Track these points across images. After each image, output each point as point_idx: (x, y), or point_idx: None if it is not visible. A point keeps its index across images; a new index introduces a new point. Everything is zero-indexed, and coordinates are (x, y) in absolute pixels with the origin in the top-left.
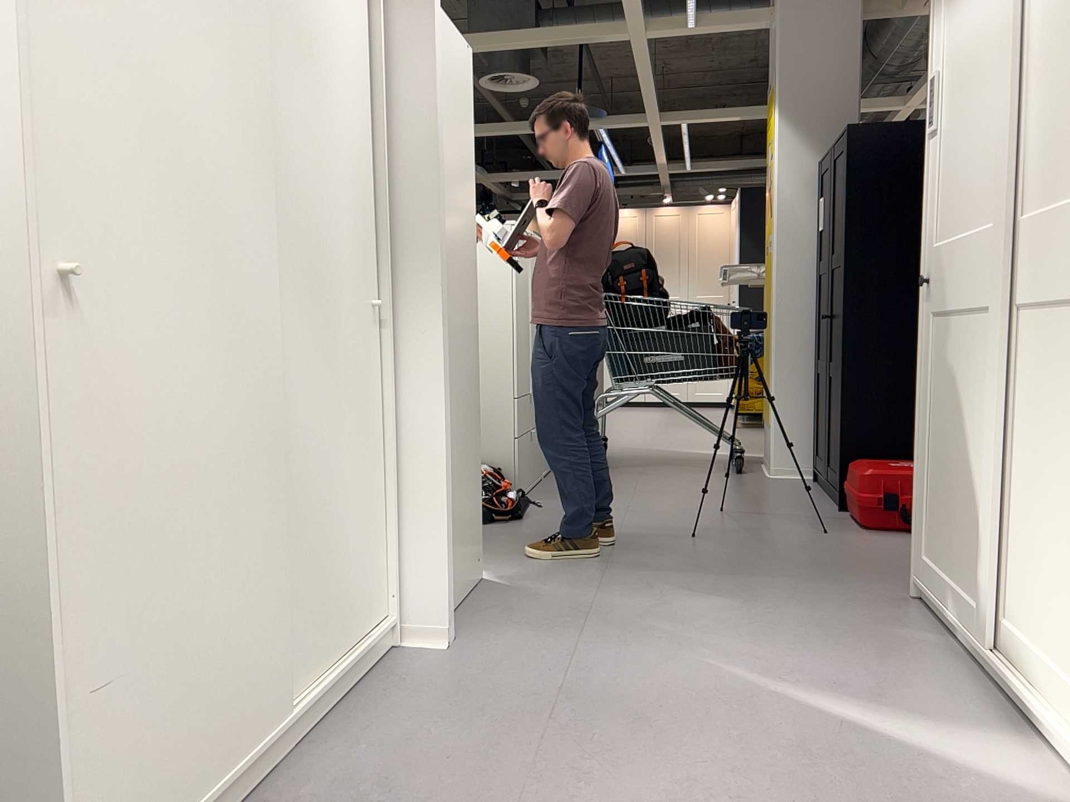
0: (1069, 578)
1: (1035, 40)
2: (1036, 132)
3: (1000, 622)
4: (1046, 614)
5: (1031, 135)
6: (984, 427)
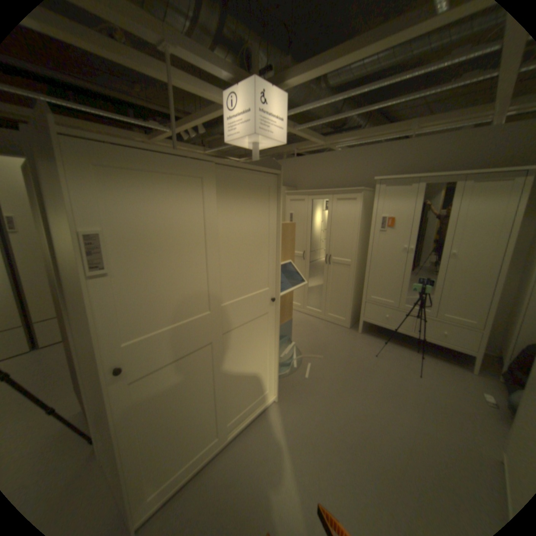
0: (258, 378)
1: (225, 243)
2: (230, 275)
3: (227, 425)
4: (250, 395)
5: (226, 276)
6: (219, 379)
